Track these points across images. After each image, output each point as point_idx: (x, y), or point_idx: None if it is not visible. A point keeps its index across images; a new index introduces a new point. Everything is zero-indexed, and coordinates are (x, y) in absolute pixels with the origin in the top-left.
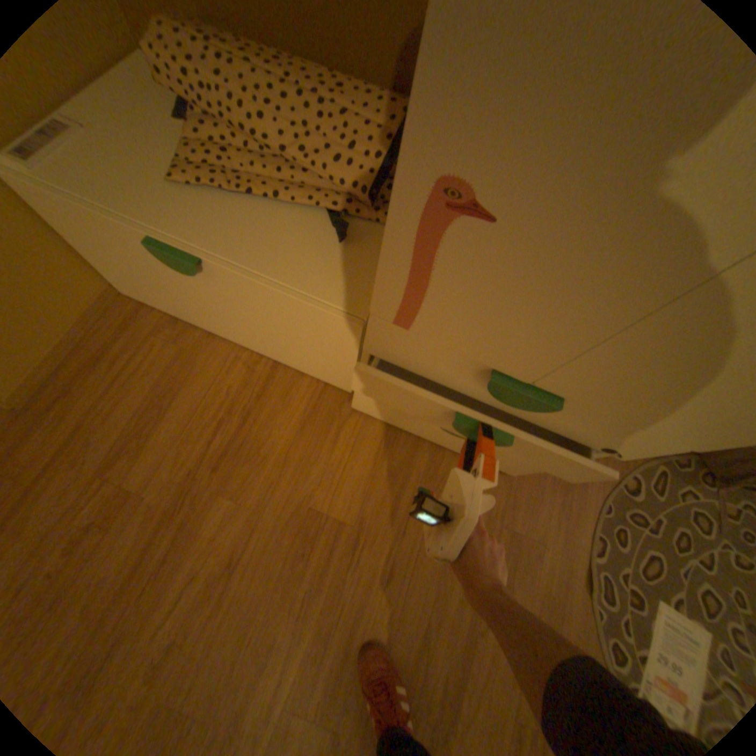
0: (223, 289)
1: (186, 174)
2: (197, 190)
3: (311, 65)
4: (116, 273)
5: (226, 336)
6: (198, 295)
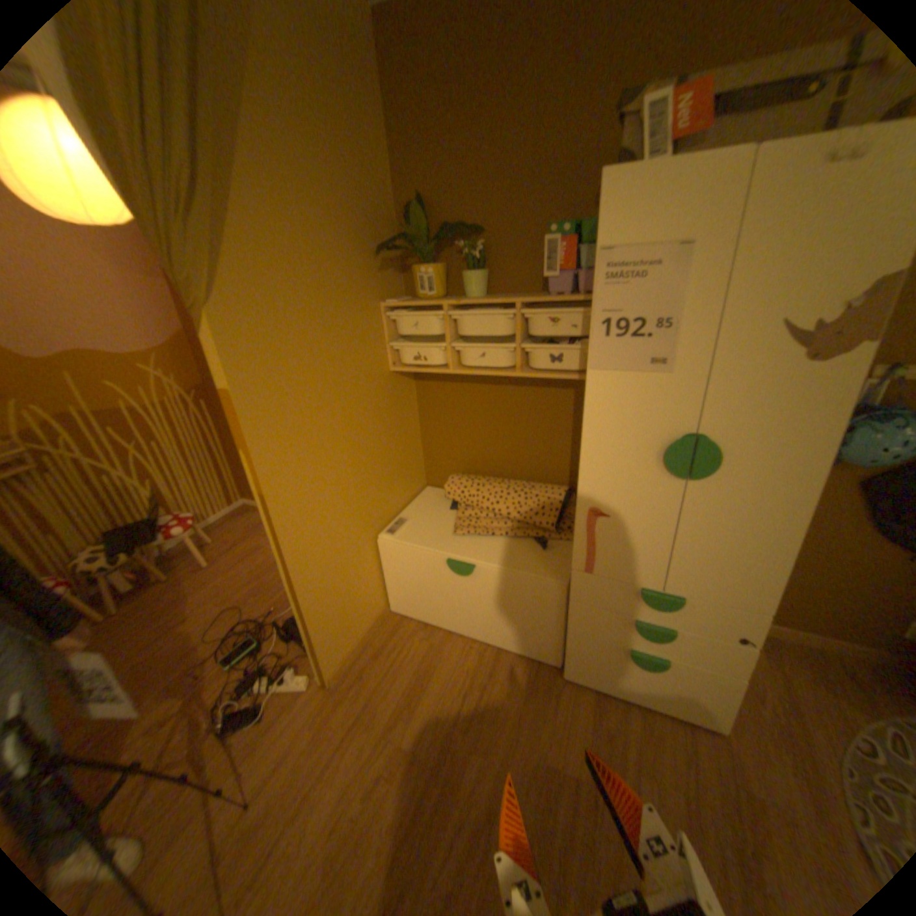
0: (480, 583)
1: (462, 531)
2: (467, 537)
3: (517, 482)
4: (403, 592)
5: (462, 632)
6: (459, 594)
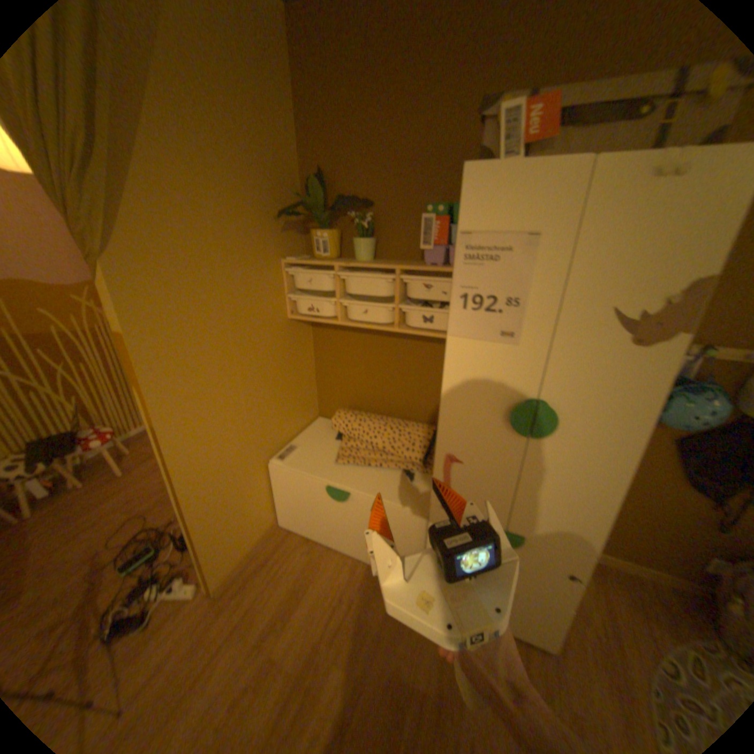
0: (354, 508)
1: (342, 460)
2: (347, 465)
3: (394, 419)
4: (289, 510)
5: (338, 548)
6: (336, 515)
